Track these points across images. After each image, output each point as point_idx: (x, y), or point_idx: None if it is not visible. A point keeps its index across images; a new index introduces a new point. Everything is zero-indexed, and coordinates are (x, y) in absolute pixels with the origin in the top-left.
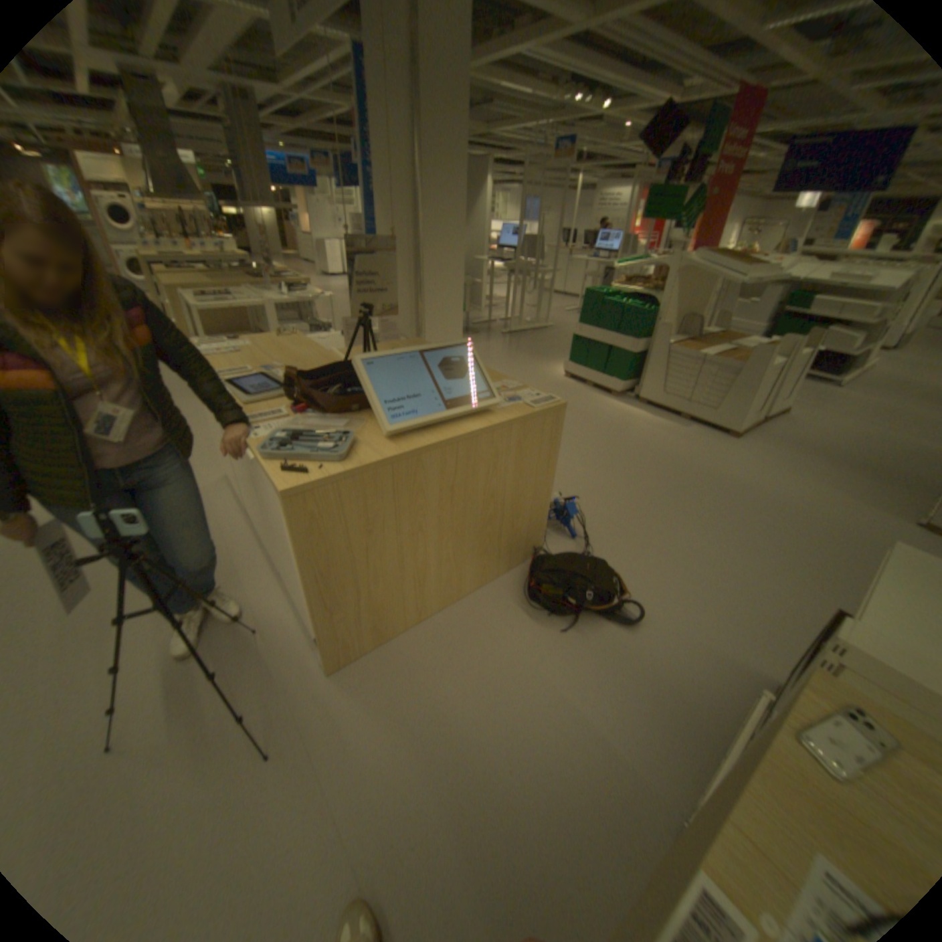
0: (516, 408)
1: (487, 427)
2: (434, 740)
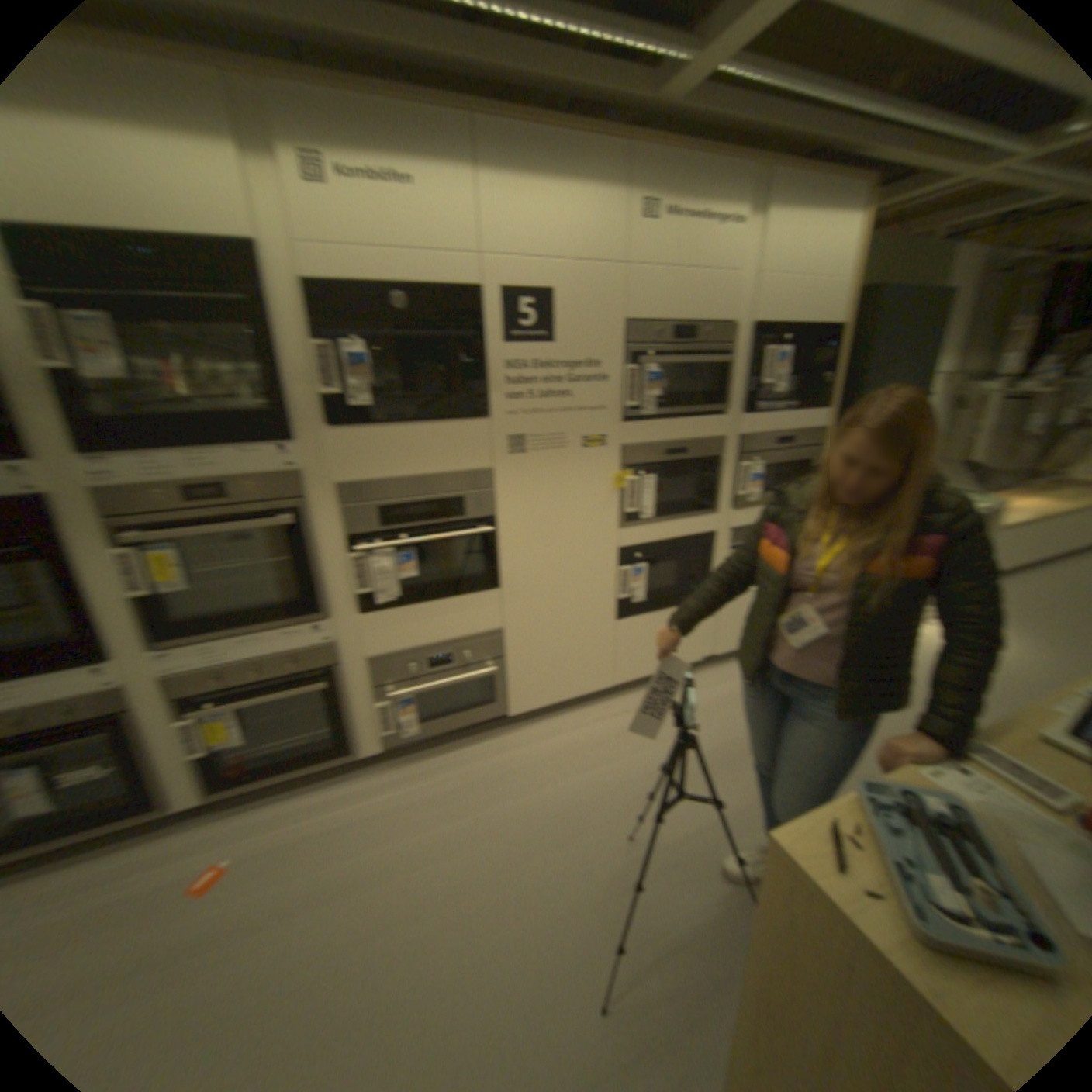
0: None
1: None
2: None
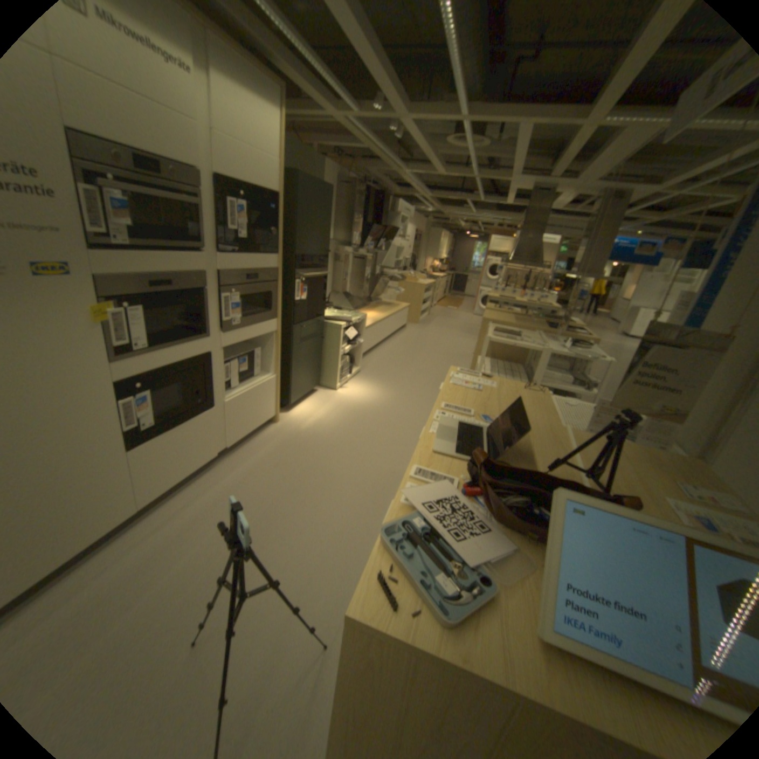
0: None
1: None
2: None
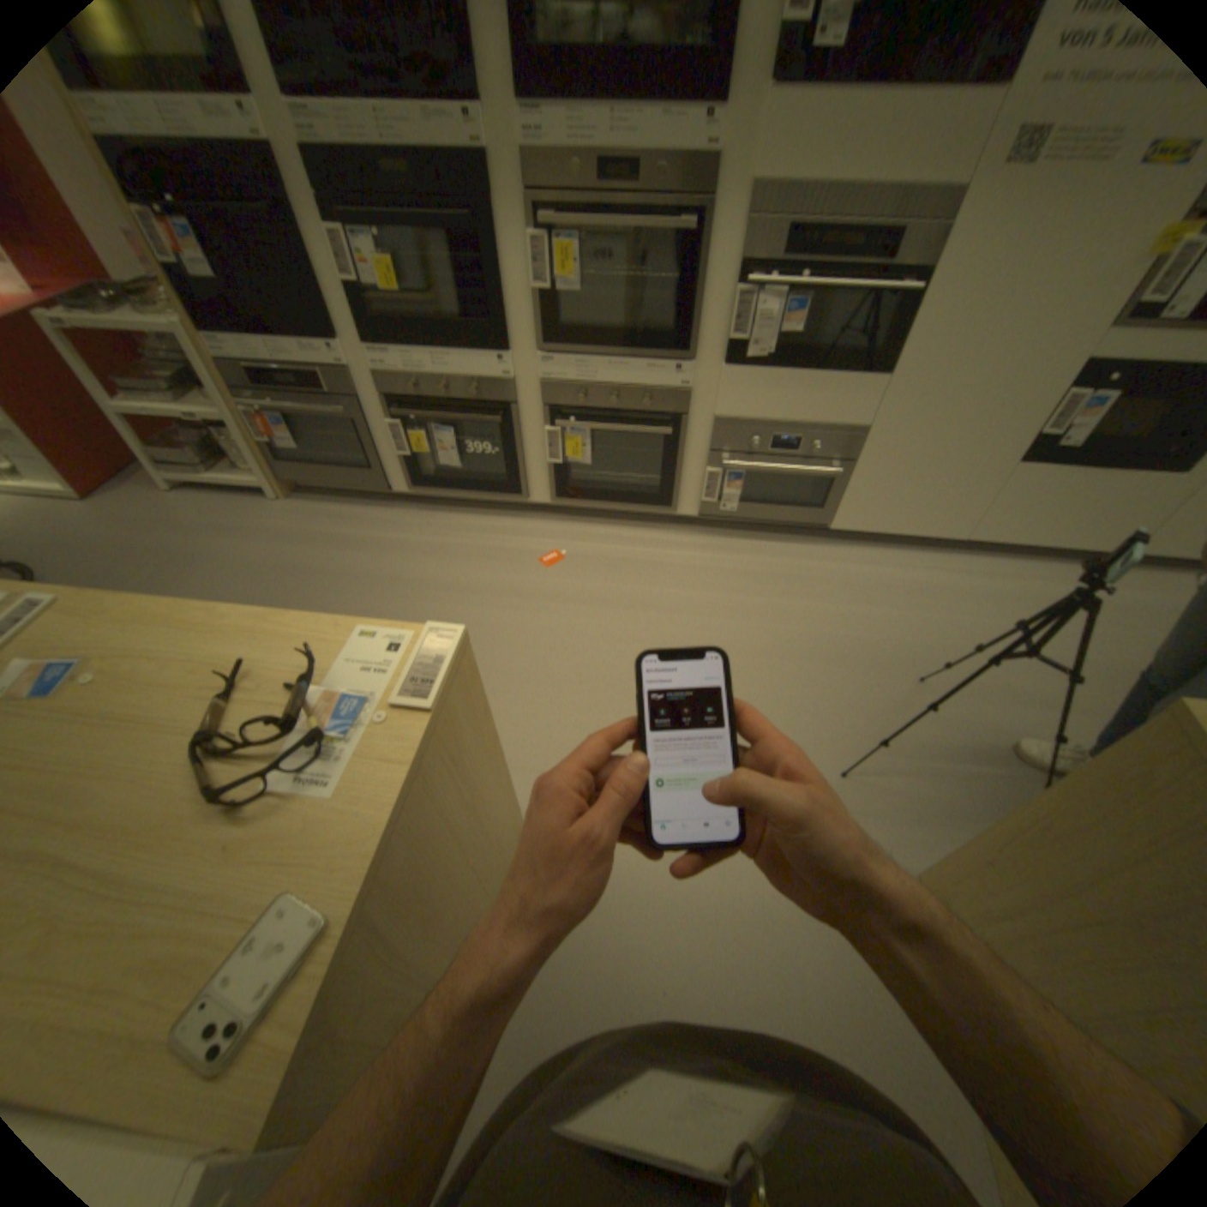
0: None
1: None
2: (765, 953)
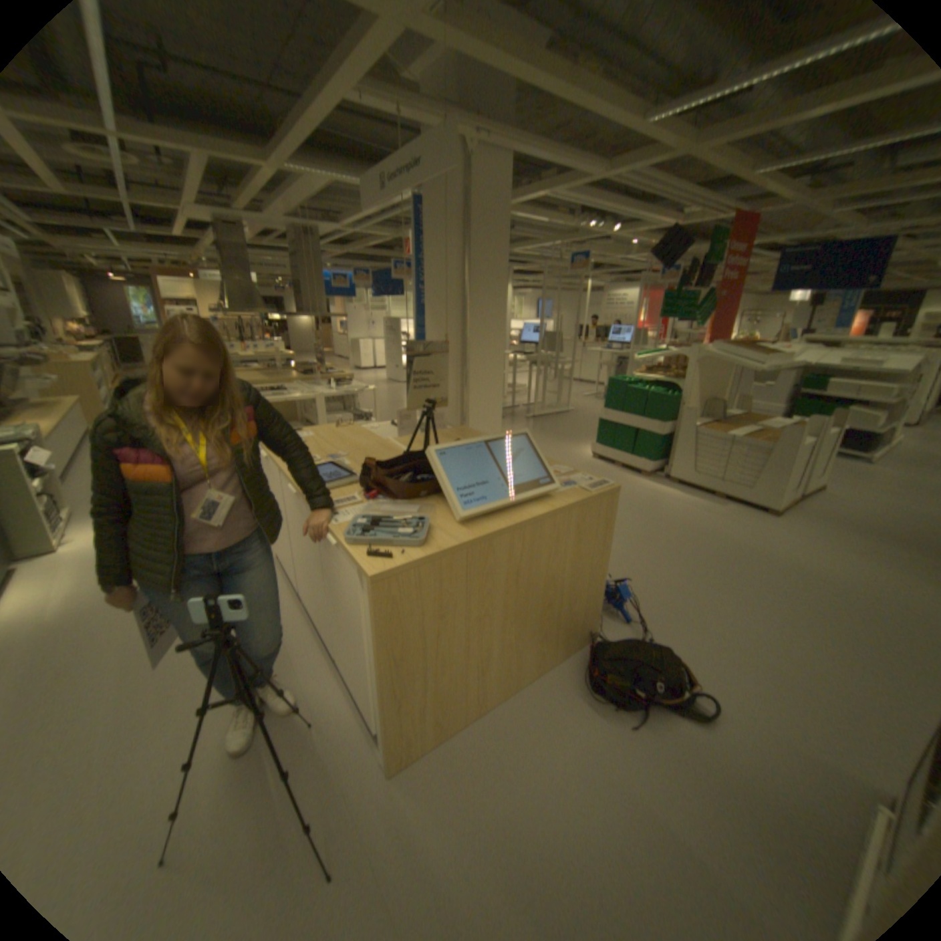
0: (572, 492)
1: (548, 511)
2: (510, 861)
